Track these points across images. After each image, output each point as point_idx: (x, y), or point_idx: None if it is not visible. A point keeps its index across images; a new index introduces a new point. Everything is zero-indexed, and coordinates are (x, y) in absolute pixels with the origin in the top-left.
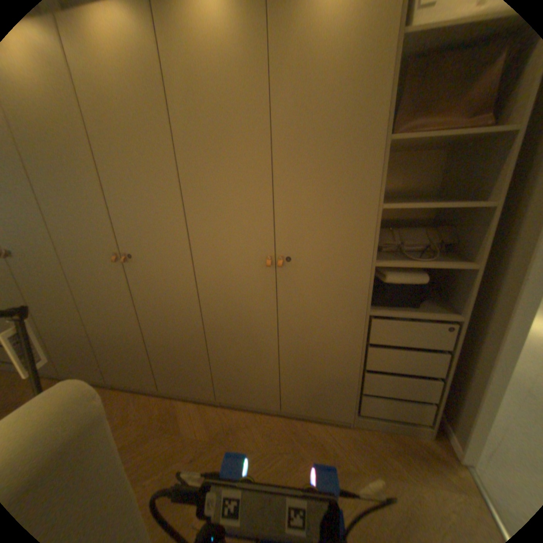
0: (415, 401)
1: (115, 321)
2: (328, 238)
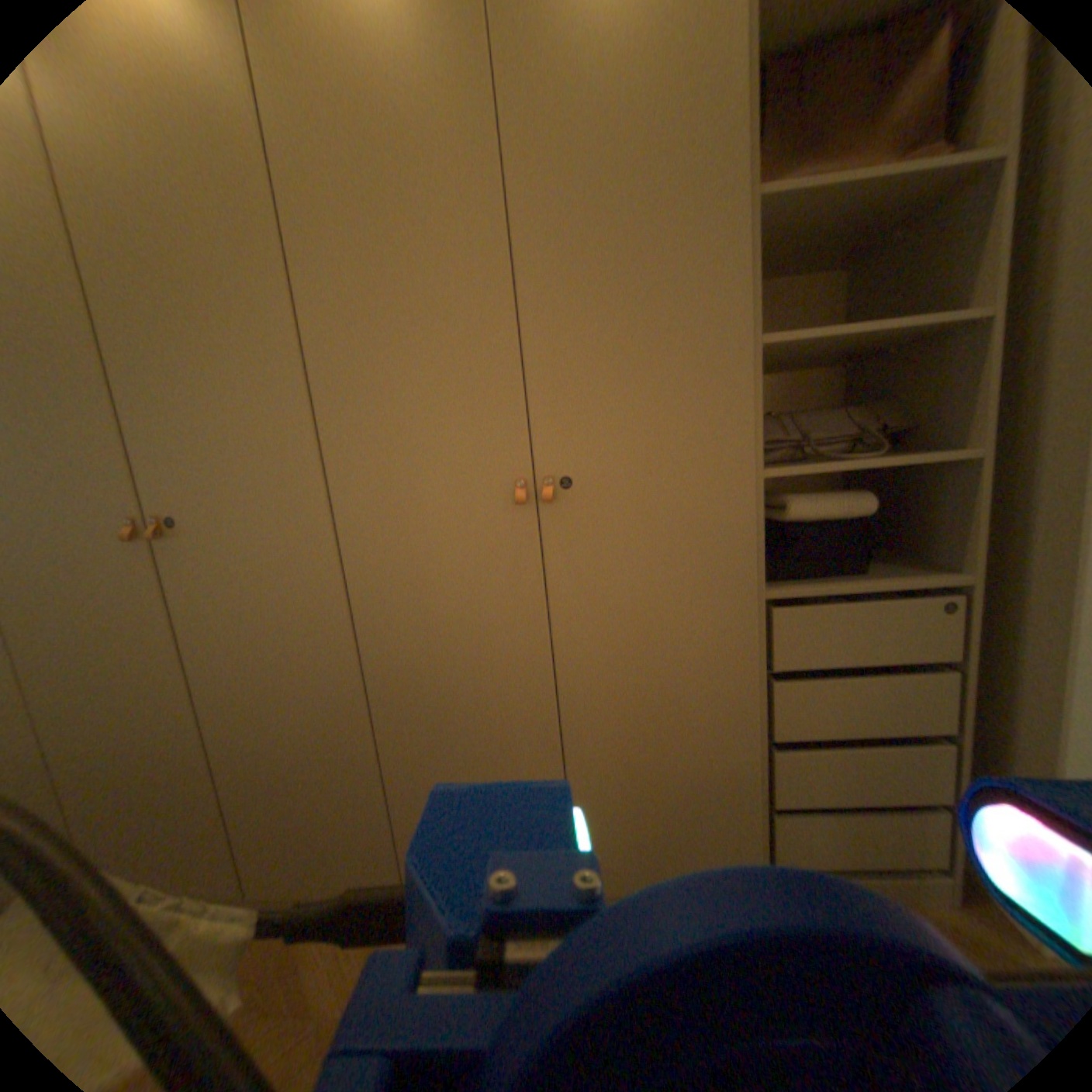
0: (897, 802)
1: (126, 702)
2: (652, 419)
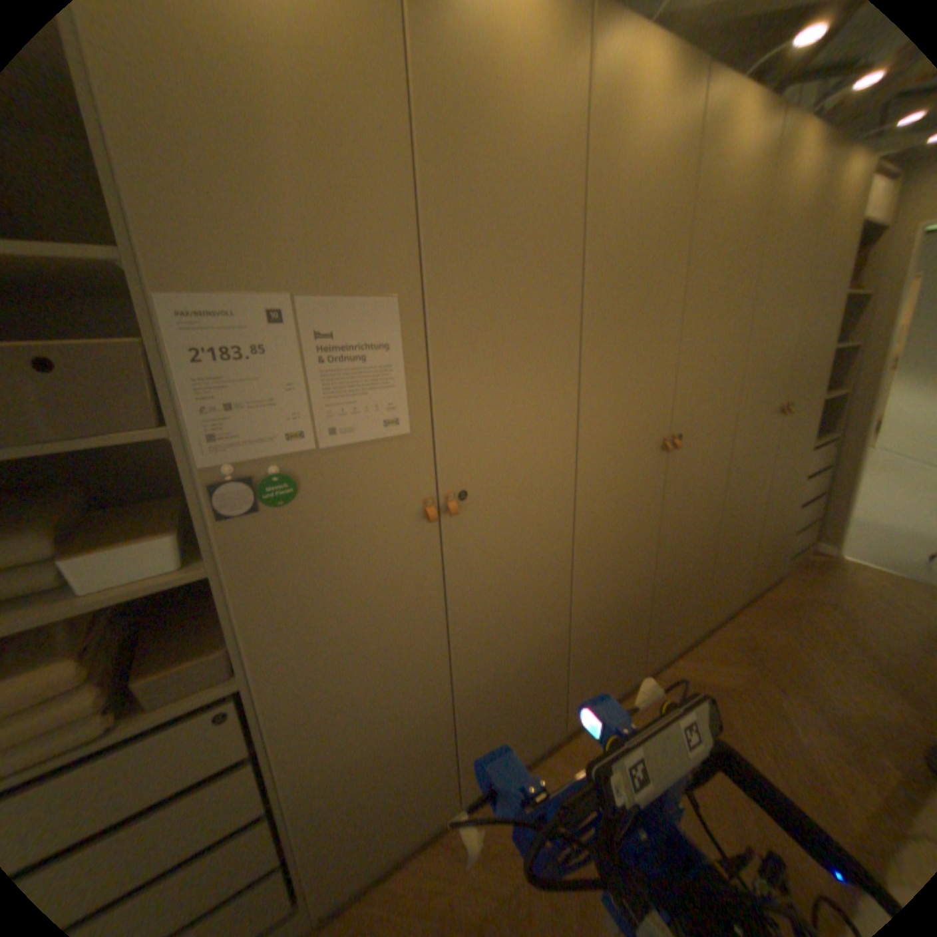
0: (815, 521)
1: (630, 566)
2: (813, 379)
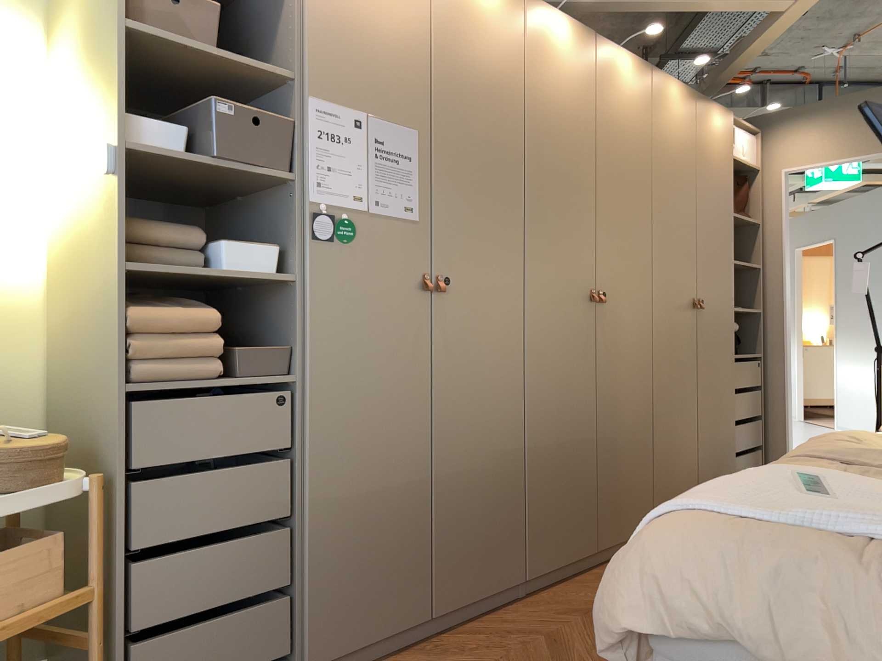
0: (754, 442)
1: (574, 405)
2: (719, 282)
